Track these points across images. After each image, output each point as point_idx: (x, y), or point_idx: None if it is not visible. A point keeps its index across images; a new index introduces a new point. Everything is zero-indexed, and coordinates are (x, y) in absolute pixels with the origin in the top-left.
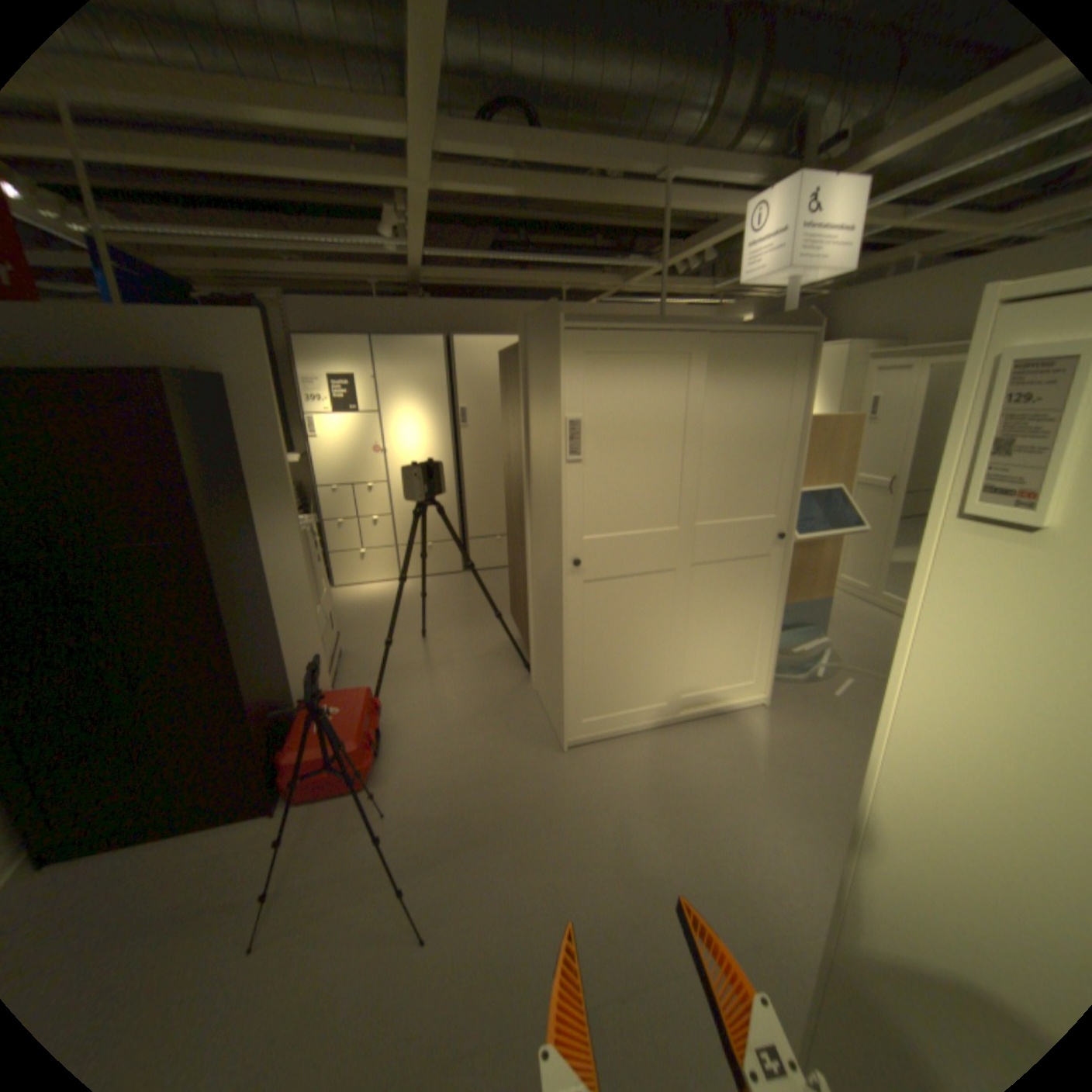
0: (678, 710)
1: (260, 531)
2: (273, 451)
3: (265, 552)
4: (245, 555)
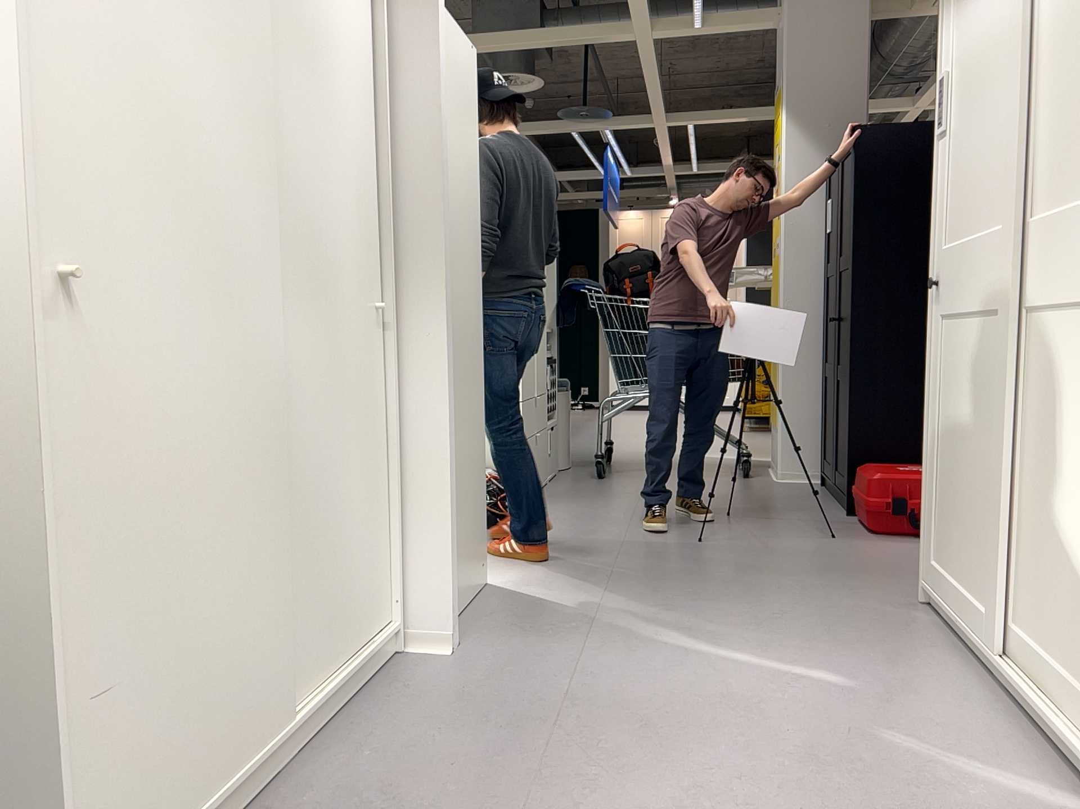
0: (996, 644)
1: None
2: None
3: None
4: None
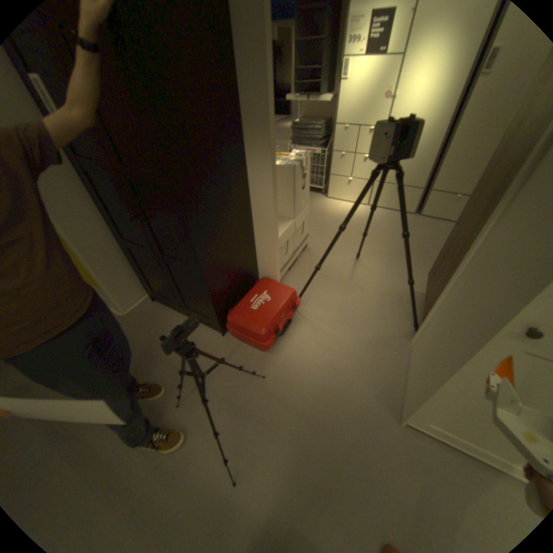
0: None
1: (248, 165)
2: (259, 92)
3: (249, 182)
4: (228, 185)
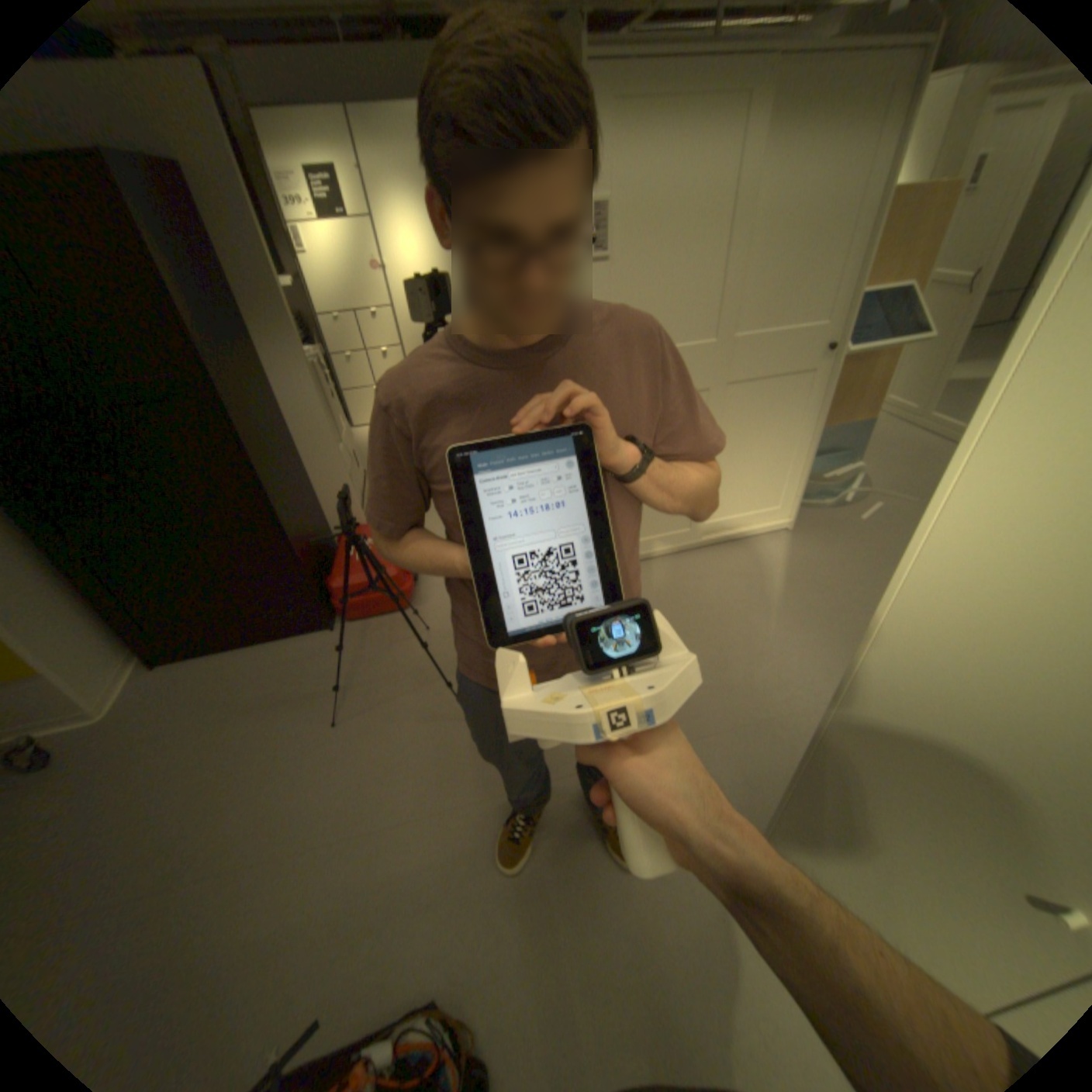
0: (701, 535)
1: (265, 363)
2: (258, 266)
3: (275, 387)
4: (256, 389)
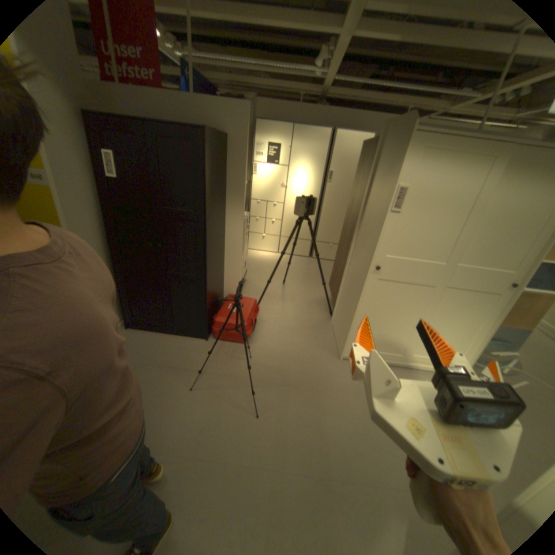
0: (409, 361)
1: (227, 215)
2: (241, 177)
3: (227, 225)
4: (220, 224)
